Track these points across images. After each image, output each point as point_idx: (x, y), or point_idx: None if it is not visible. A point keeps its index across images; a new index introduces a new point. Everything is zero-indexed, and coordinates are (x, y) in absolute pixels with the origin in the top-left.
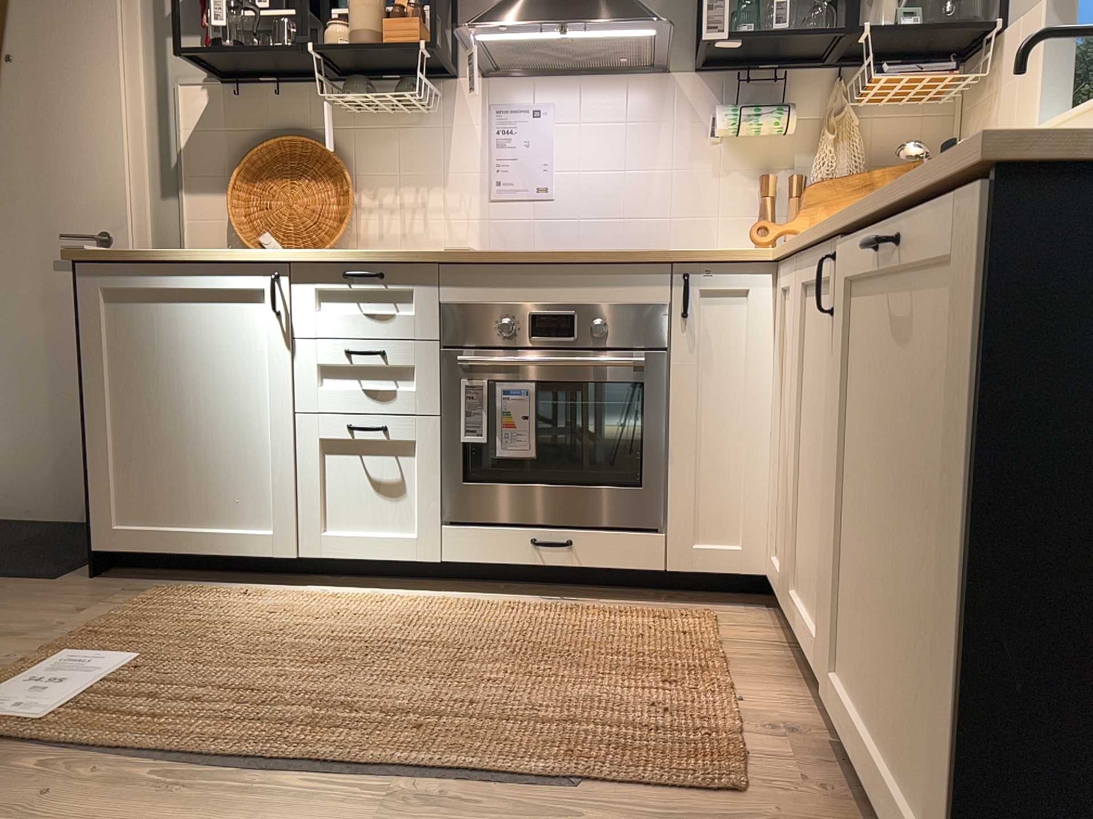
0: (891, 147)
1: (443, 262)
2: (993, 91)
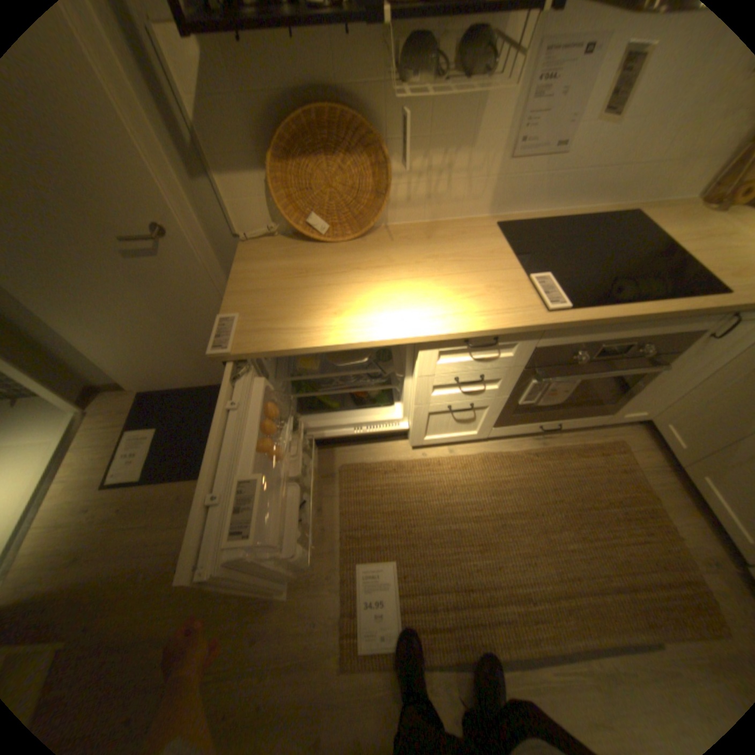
0: None
1: (552, 326)
2: None
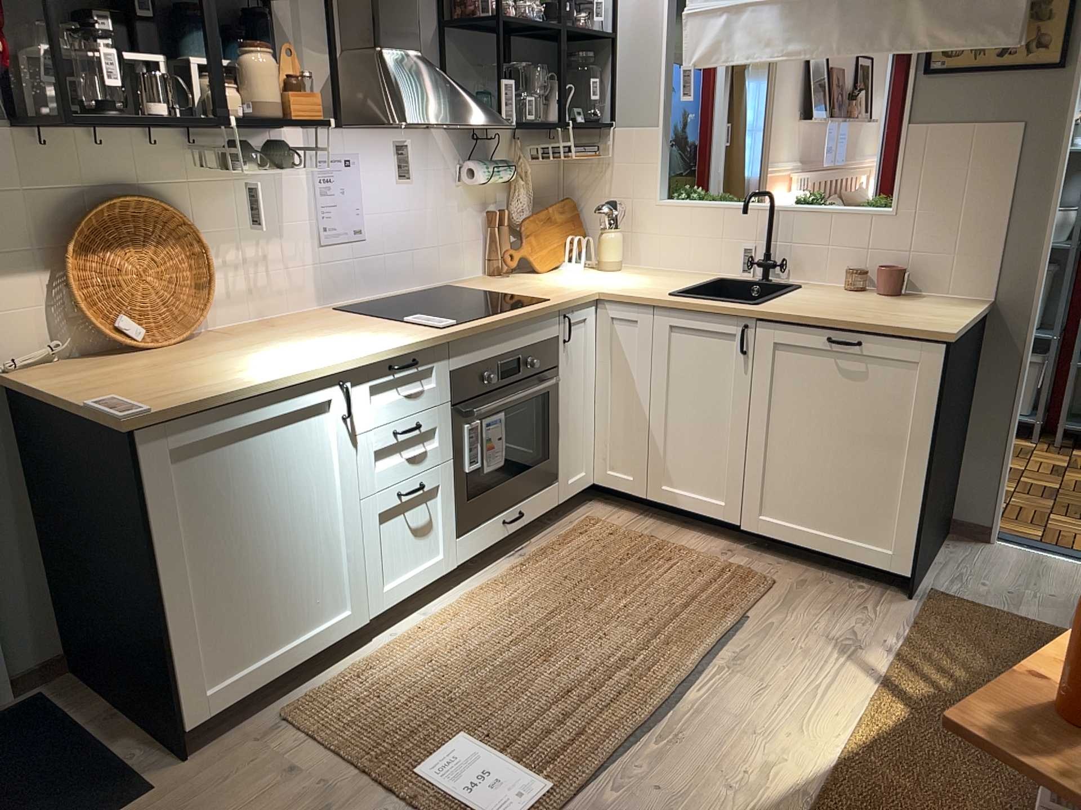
0: (538, 183)
1: (453, 339)
2: (608, 161)
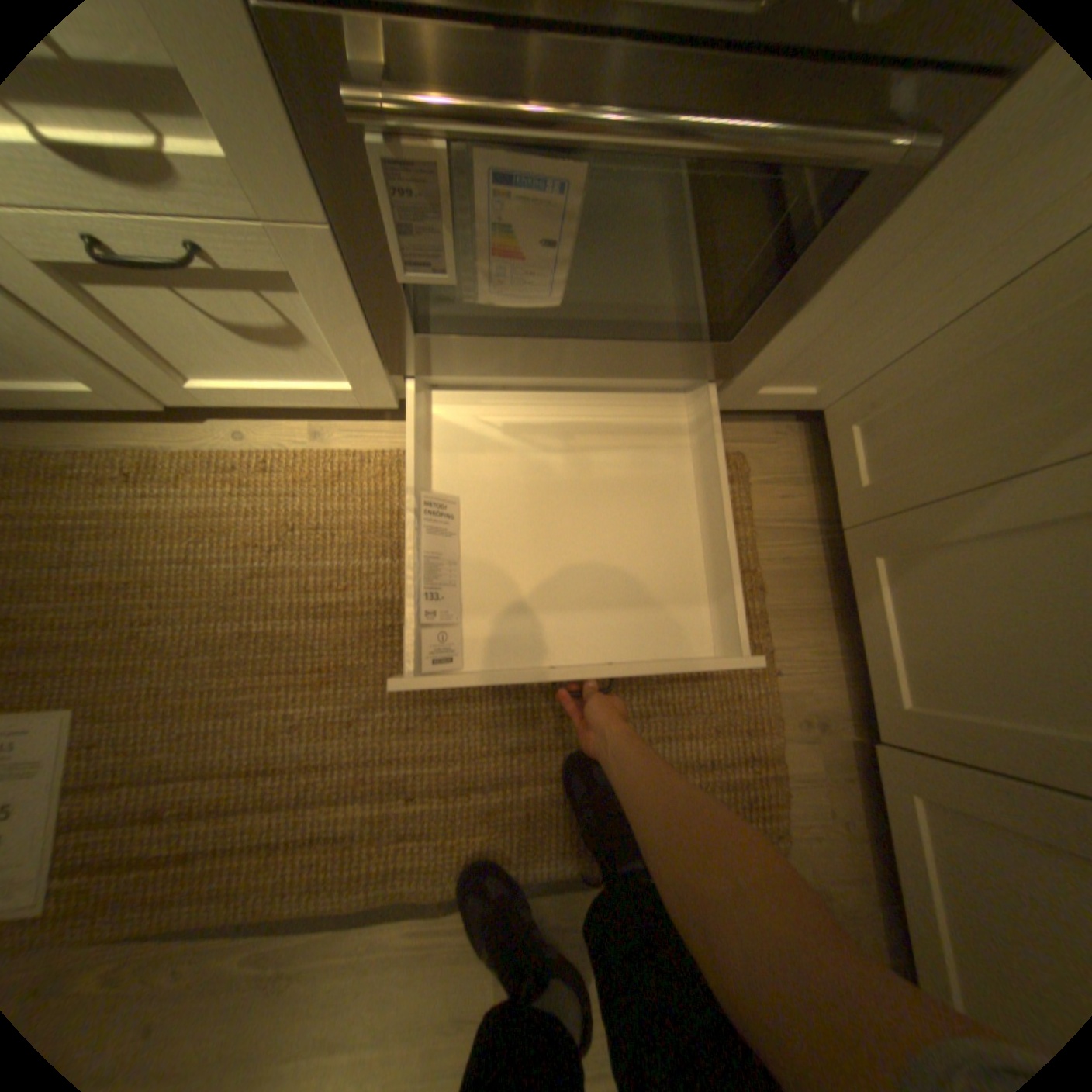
0: None
1: None
2: None
